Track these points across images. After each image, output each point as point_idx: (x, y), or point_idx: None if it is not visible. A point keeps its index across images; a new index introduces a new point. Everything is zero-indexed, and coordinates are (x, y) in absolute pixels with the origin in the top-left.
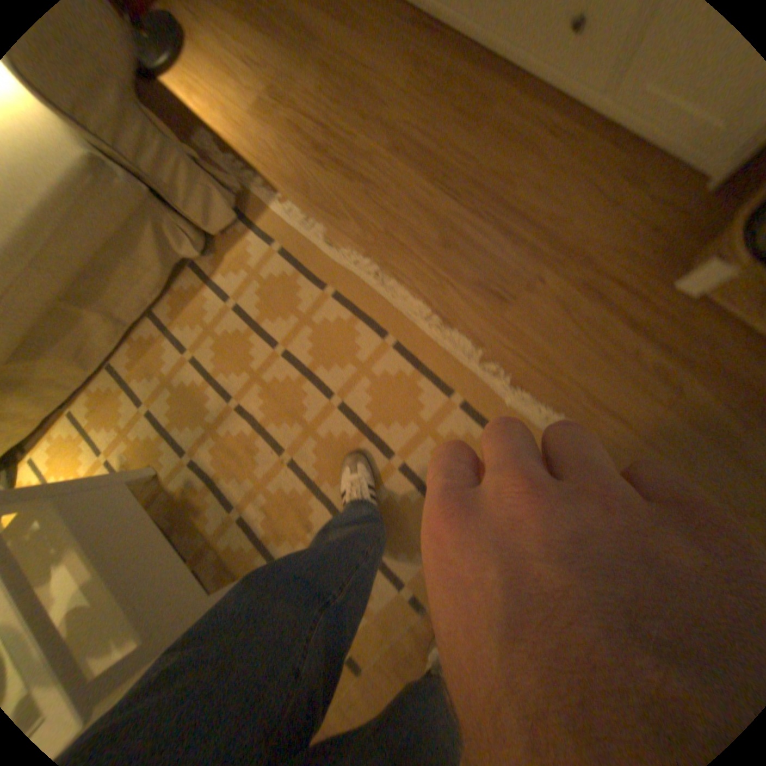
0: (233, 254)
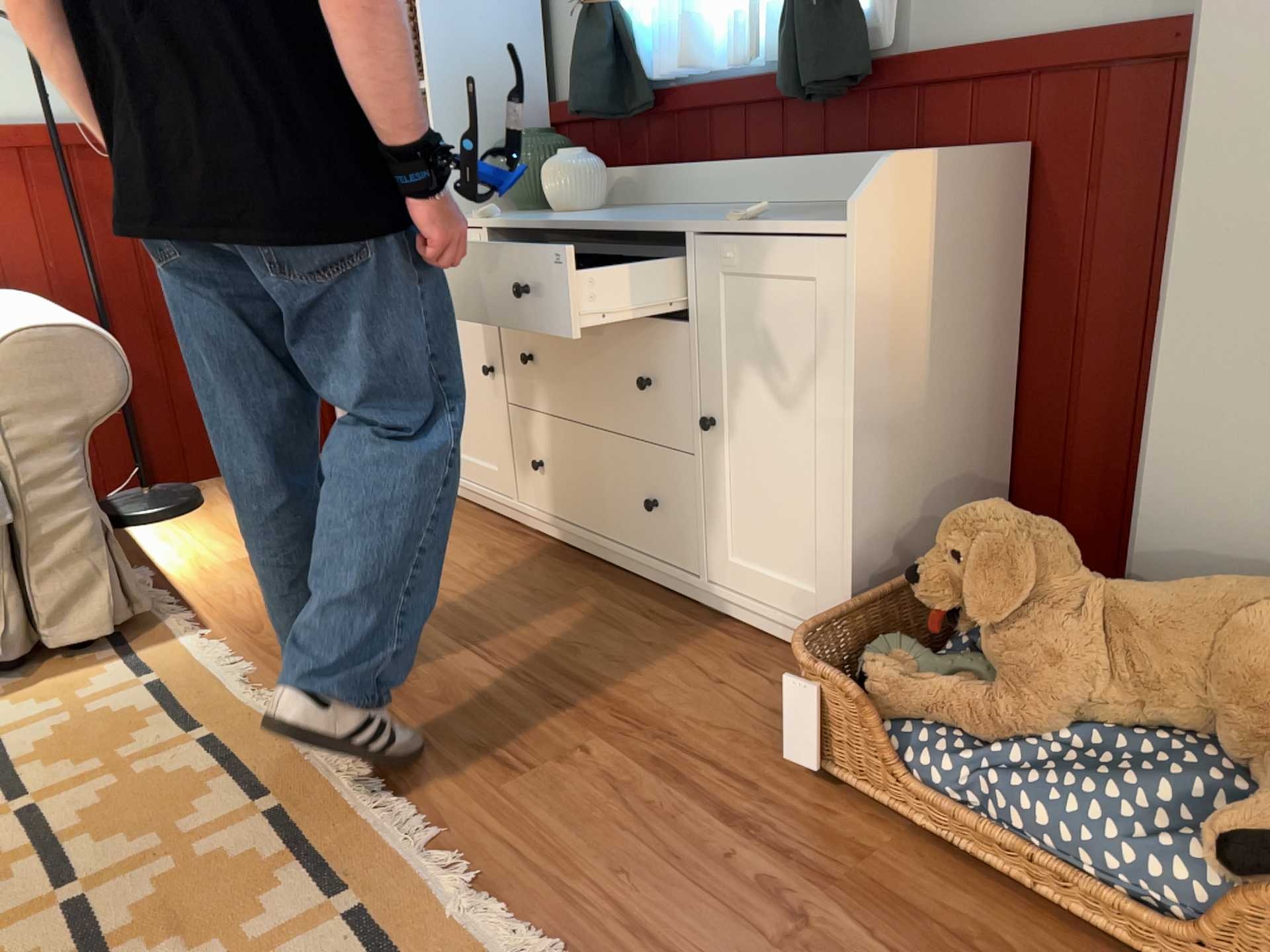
0: (63, 680)
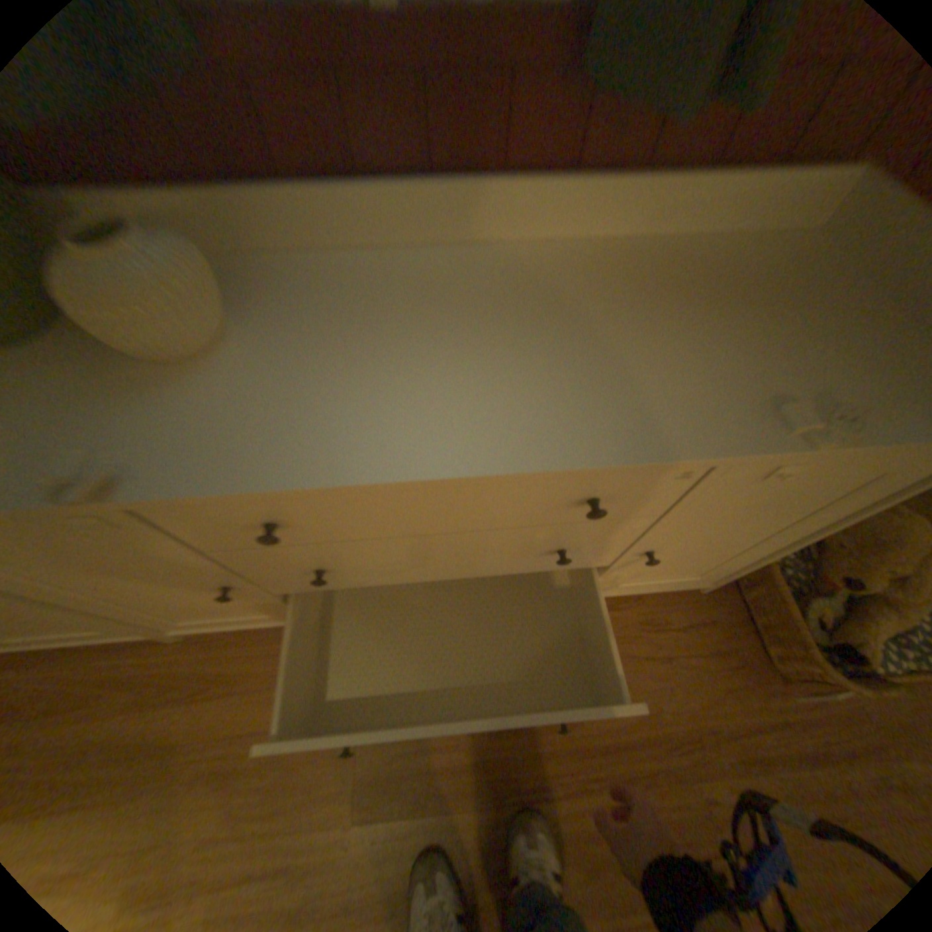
0: None
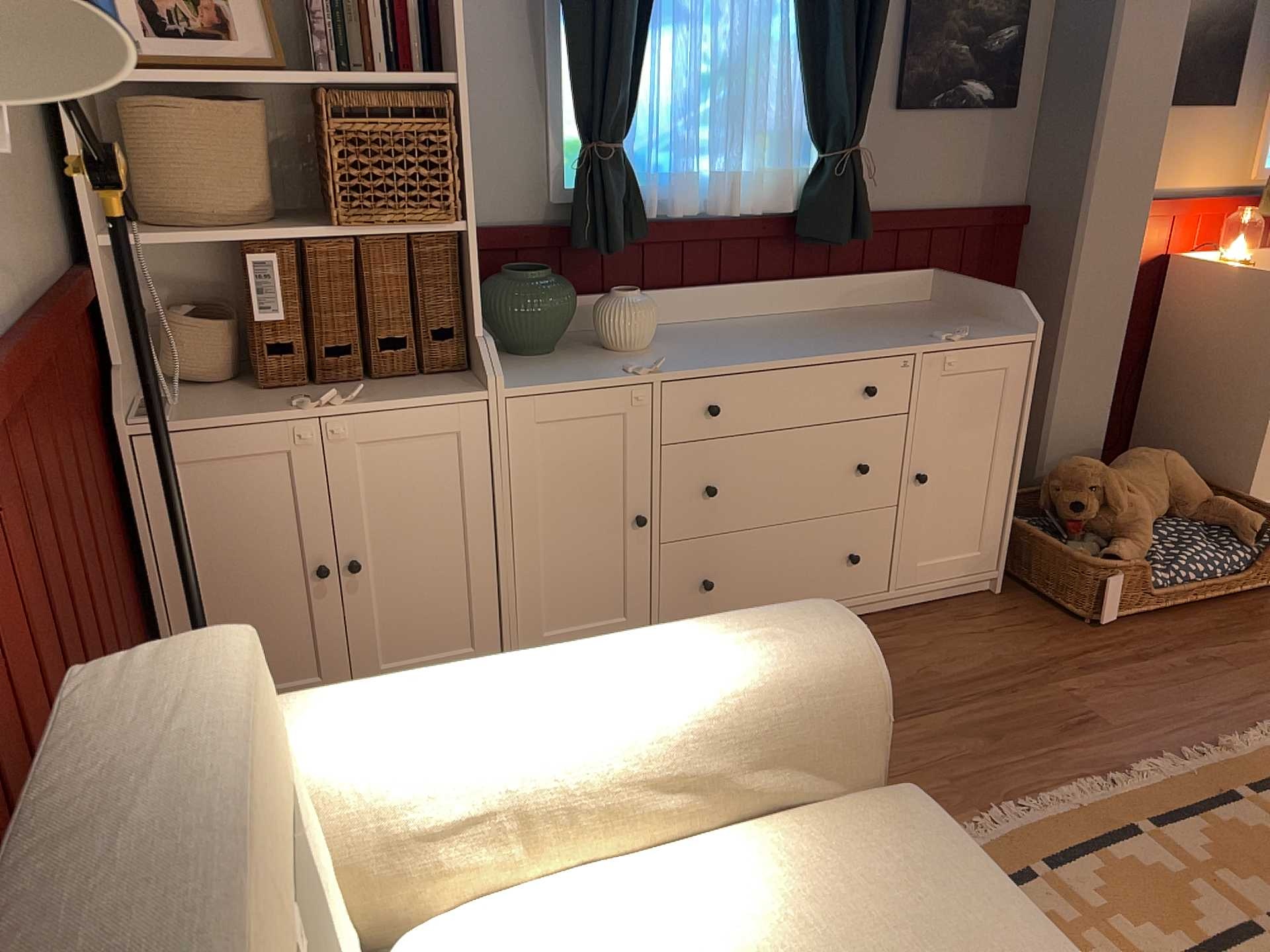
0: None
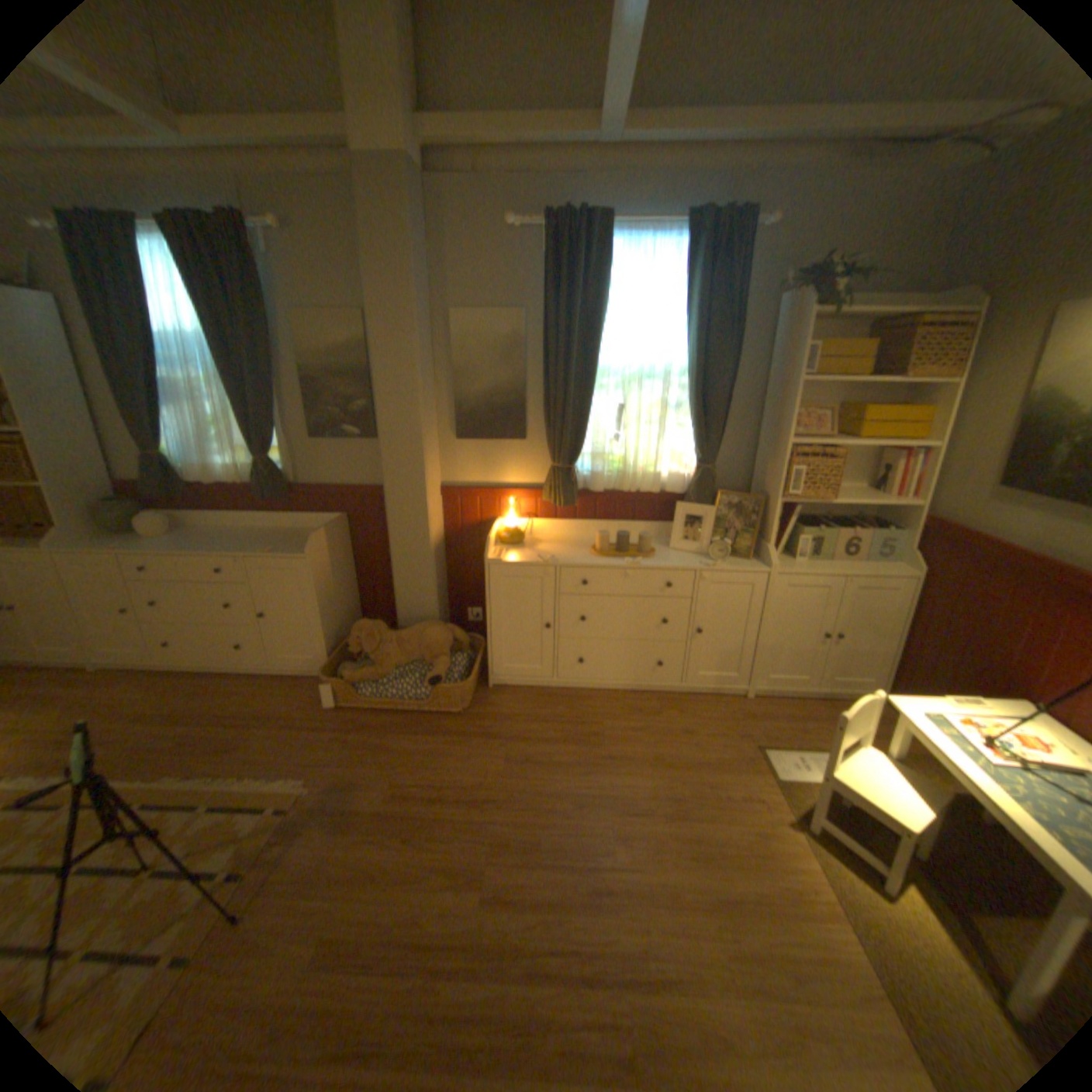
0: None
